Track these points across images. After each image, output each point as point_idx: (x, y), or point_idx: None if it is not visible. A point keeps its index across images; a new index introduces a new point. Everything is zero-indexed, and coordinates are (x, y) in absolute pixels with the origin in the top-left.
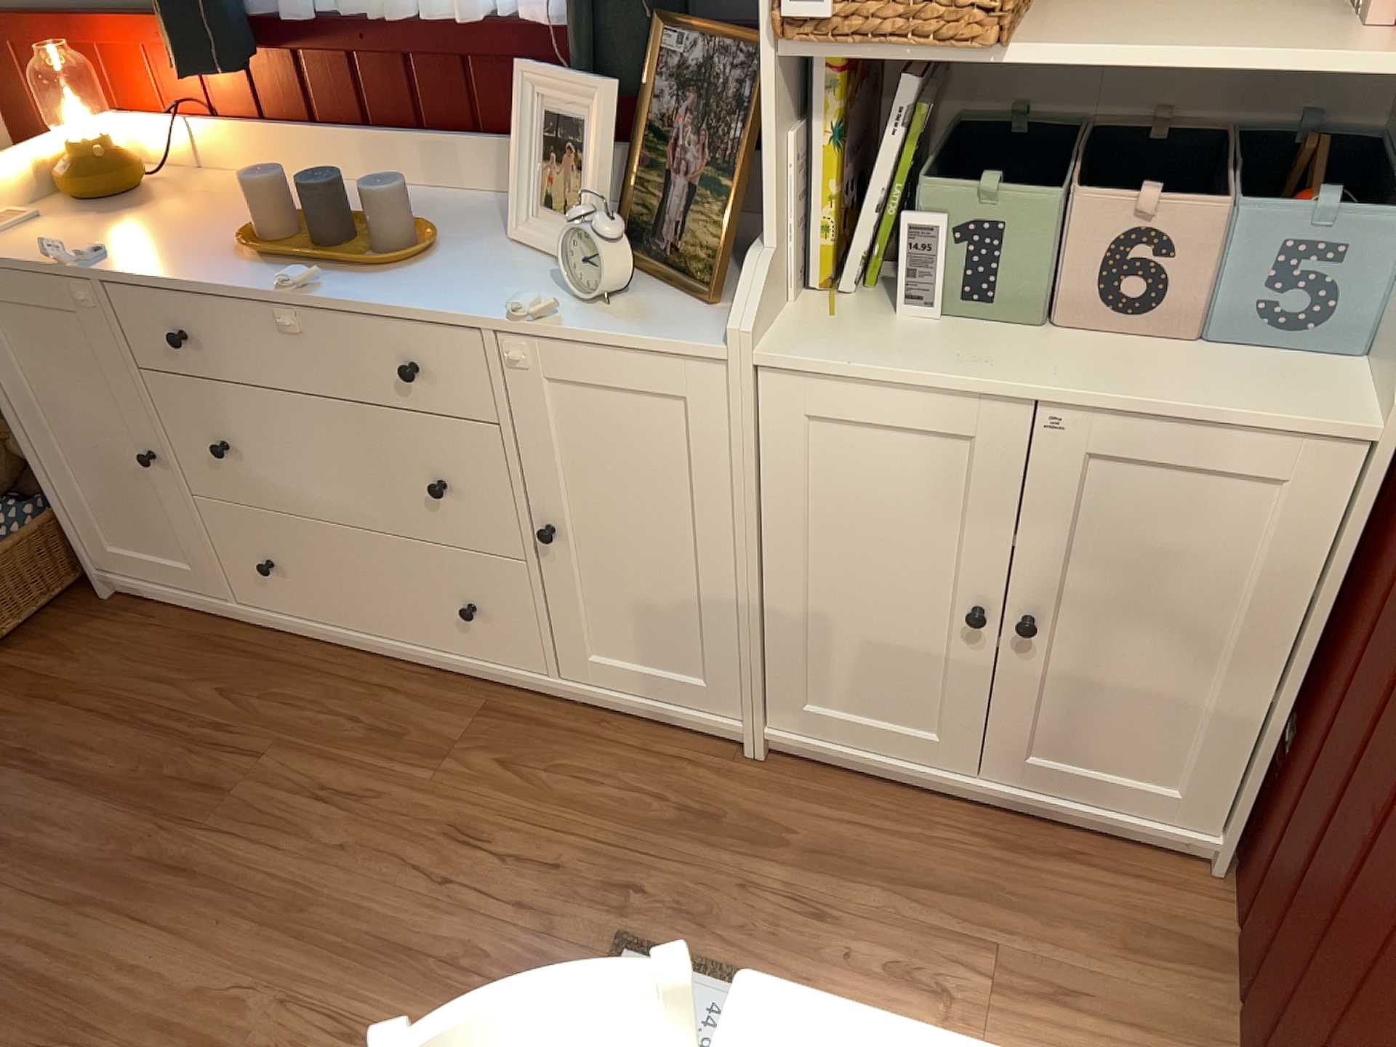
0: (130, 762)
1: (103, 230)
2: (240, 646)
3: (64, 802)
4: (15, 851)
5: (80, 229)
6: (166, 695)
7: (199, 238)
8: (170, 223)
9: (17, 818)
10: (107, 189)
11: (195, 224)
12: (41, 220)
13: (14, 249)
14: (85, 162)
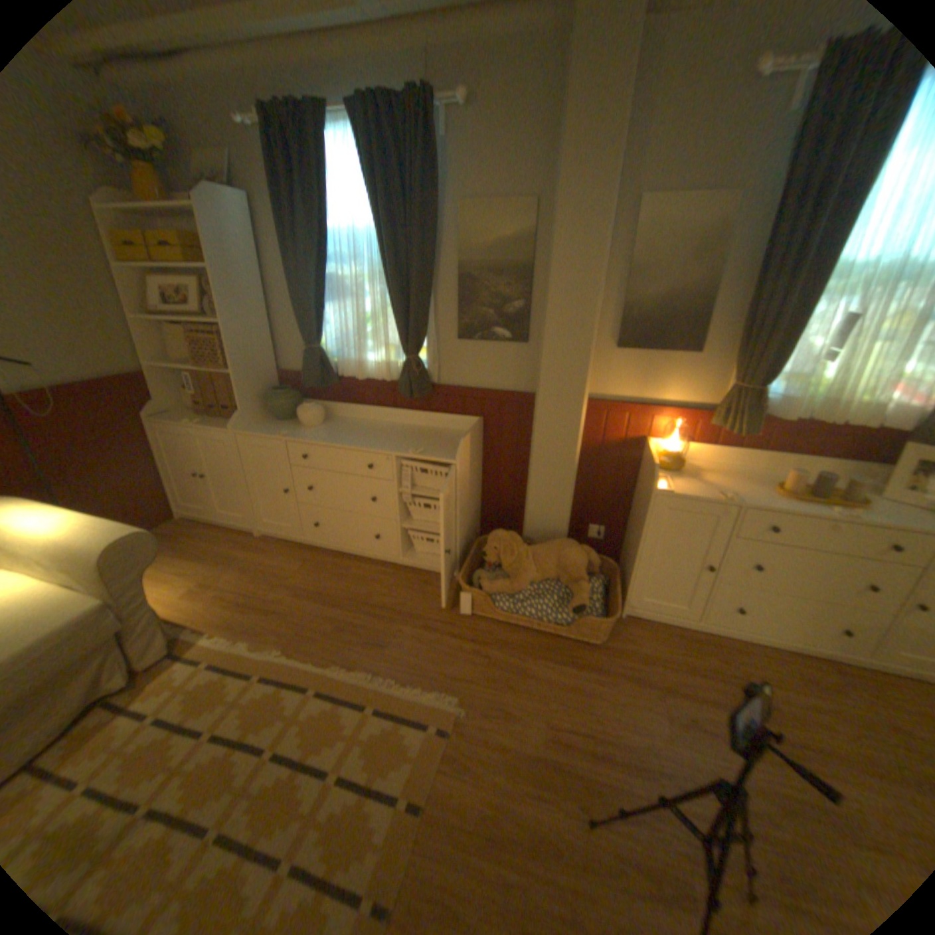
0: (720, 697)
1: (696, 482)
2: (701, 642)
3: (714, 717)
4: (722, 742)
5: (684, 480)
6: (698, 665)
7: (745, 488)
8: (717, 480)
9: (704, 726)
10: (680, 465)
11: (729, 481)
12: (666, 476)
13: (679, 488)
14: (672, 455)
